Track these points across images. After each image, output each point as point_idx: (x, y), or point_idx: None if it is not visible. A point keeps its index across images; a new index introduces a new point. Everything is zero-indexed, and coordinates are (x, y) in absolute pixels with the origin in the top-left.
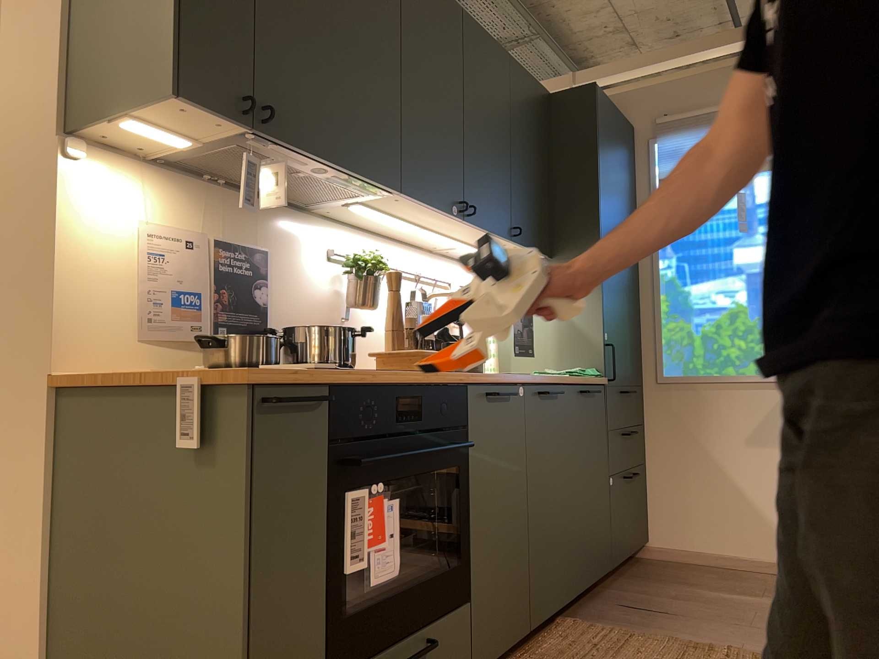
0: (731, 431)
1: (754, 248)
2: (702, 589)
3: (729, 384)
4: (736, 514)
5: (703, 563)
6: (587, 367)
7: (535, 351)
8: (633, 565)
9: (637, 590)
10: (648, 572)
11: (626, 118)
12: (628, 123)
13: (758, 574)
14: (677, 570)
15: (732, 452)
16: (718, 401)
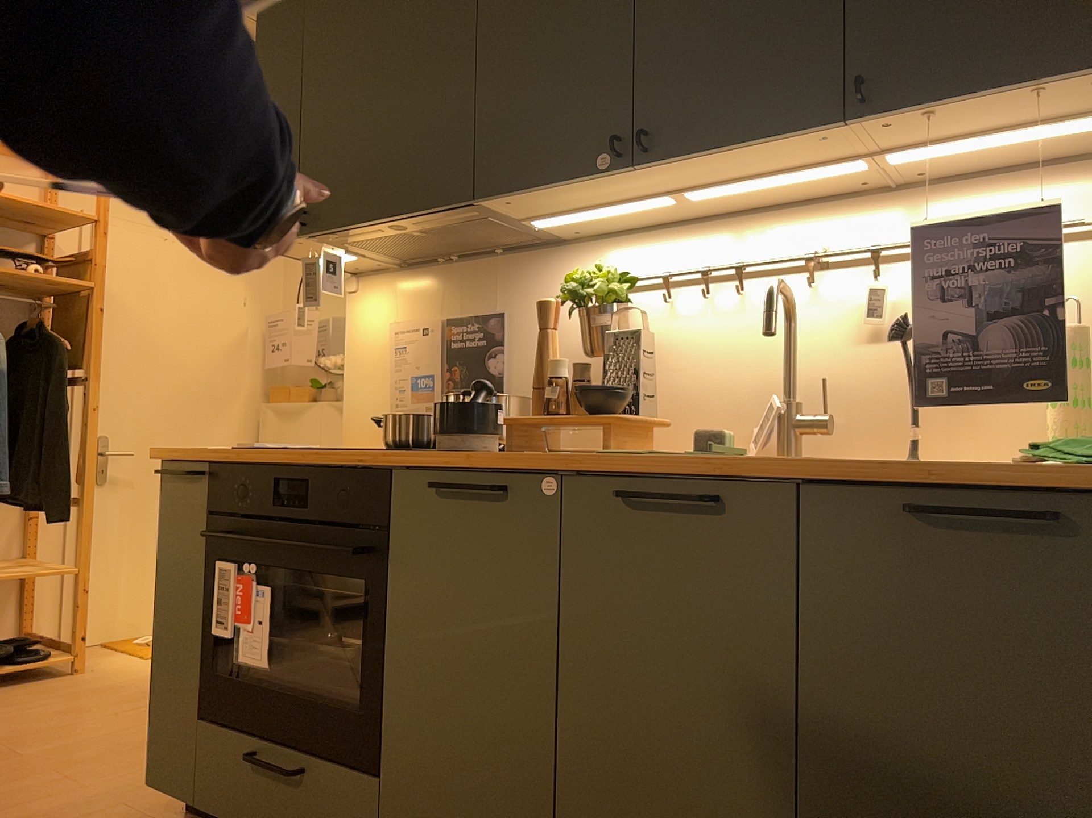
0: None
1: None
2: None
3: None
4: None
5: None
6: None
7: None
8: None
9: None
10: None
11: None
12: None
13: None
14: None
15: None
16: None
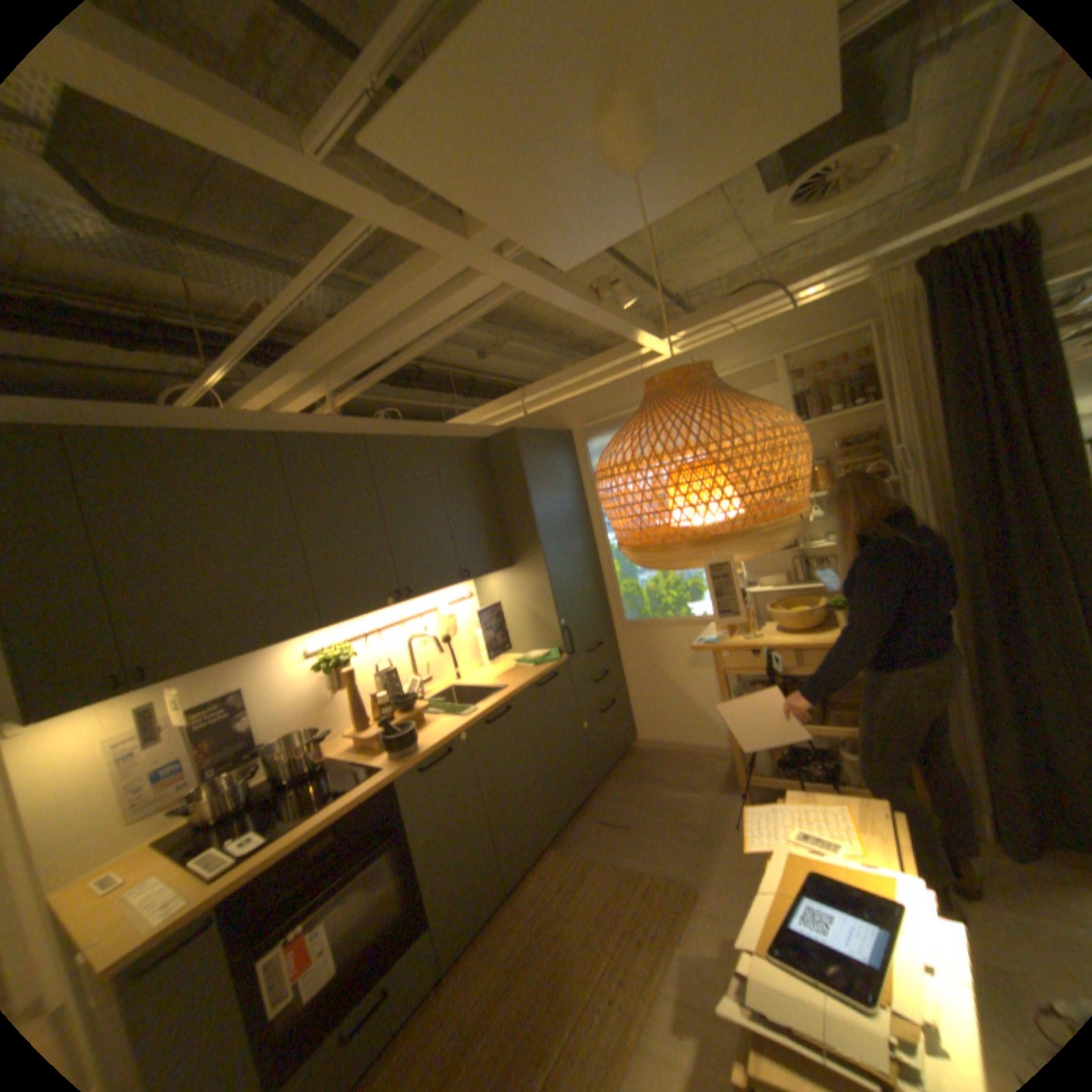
0: (677, 659)
1: None
2: (662, 789)
3: (670, 624)
4: (690, 717)
5: (674, 751)
6: (552, 648)
7: (517, 636)
8: (624, 762)
9: (616, 798)
10: (632, 769)
11: (564, 423)
12: (566, 428)
13: (709, 760)
14: (653, 765)
15: (680, 673)
16: (665, 637)
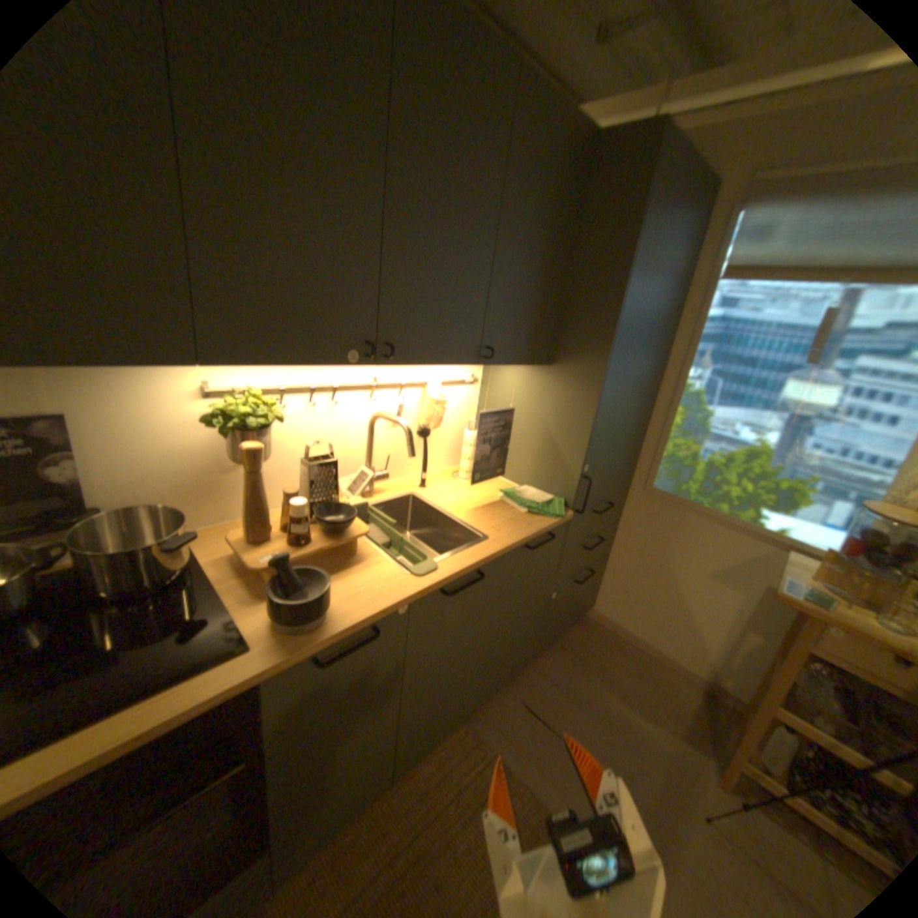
0: (700, 561)
1: (819, 385)
2: (612, 694)
3: (717, 519)
4: (675, 625)
5: (632, 644)
6: (557, 494)
7: (514, 456)
8: (571, 629)
9: (553, 678)
10: (578, 644)
11: (717, 163)
12: (718, 172)
13: (675, 678)
14: (604, 650)
15: (694, 578)
16: (699, 530)
